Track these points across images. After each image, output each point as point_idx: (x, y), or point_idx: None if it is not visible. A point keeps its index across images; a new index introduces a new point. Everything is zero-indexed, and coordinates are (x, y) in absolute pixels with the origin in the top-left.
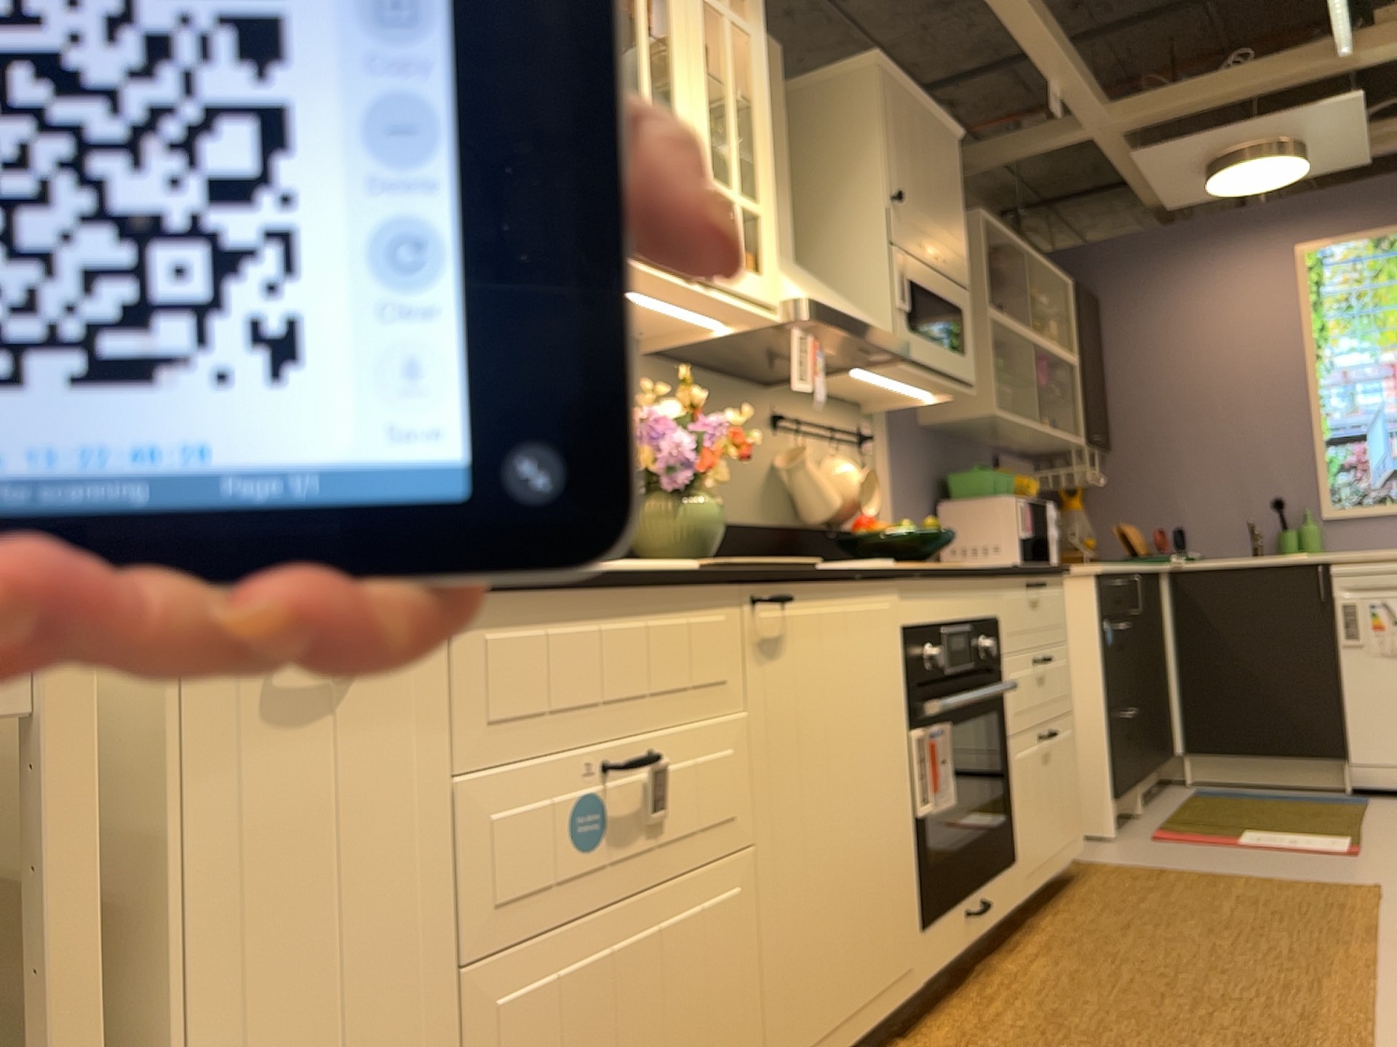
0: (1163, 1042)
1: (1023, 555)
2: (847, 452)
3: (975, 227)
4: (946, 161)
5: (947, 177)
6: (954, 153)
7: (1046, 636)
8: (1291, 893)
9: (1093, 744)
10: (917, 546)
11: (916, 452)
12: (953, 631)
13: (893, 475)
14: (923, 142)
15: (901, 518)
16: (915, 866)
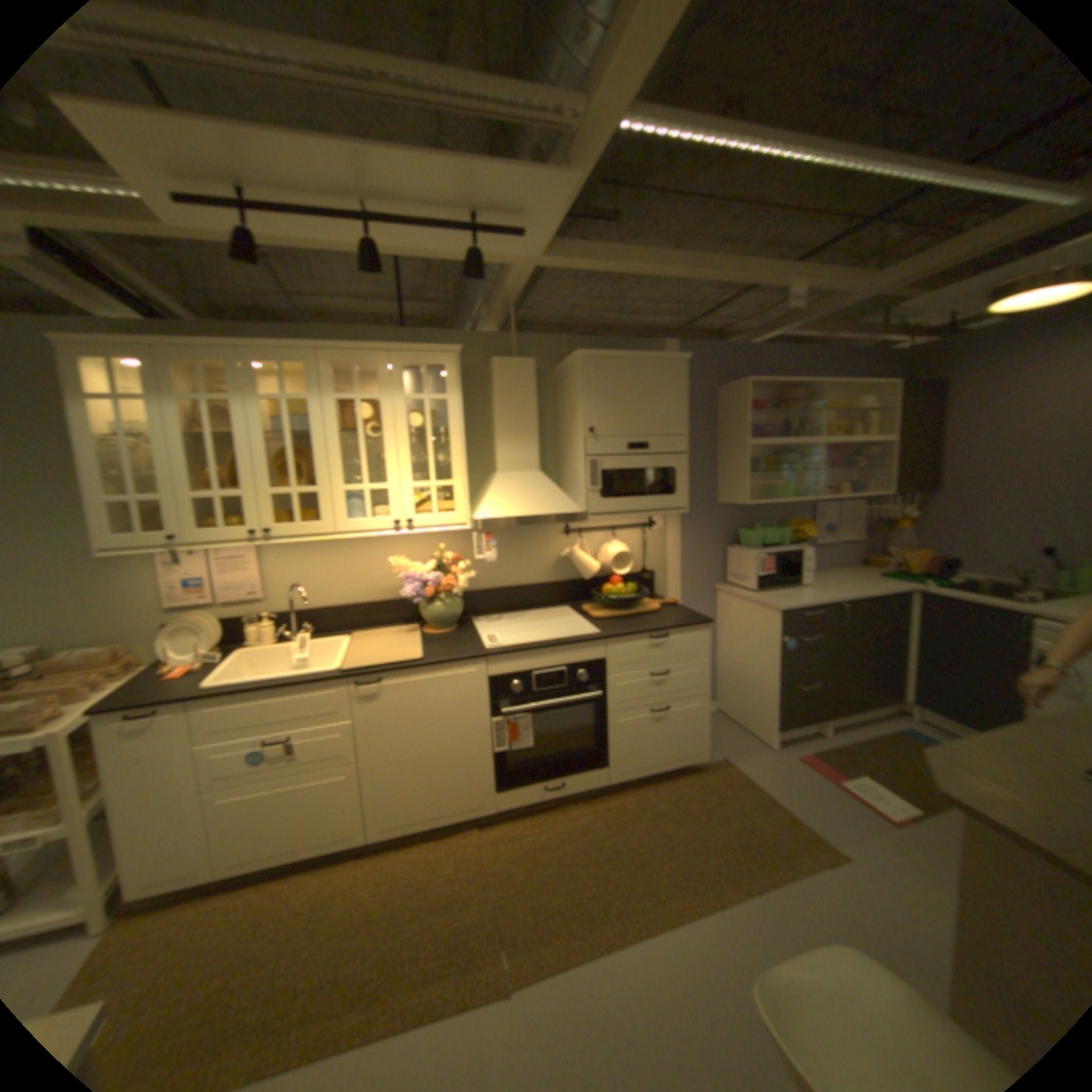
0: (547, 887)
1: (759, 585)
2: (630, 534)
3: (755, 383)
4: (661, 383)
5: (661, 392)
6: (672, 373)
7: (668, 661)
8: (782, 838)
9: (771, 700)
10: (617, 601)
11: (707, 520)
12: (544, 671)
13: (679, 537)
14: (630, 382)
15: (684, 559)
16: (493, 769)
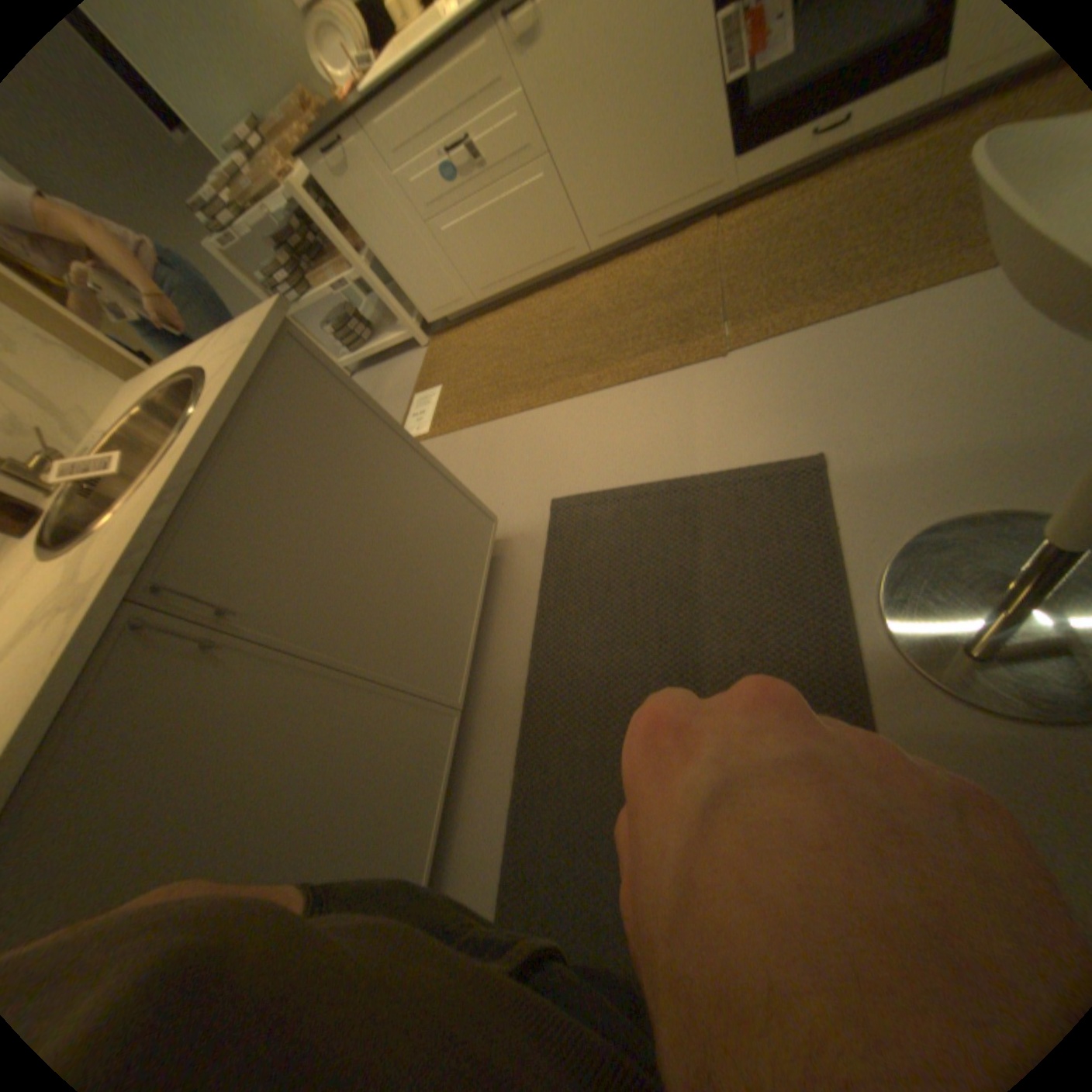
0: (798, 255)
1: None
2: None
3: None
4: None
5: None
6: None
7: None
8: None
9: None
10: None
11: None
12: None
13: None
14: None
15: None
16: (731, 113)
